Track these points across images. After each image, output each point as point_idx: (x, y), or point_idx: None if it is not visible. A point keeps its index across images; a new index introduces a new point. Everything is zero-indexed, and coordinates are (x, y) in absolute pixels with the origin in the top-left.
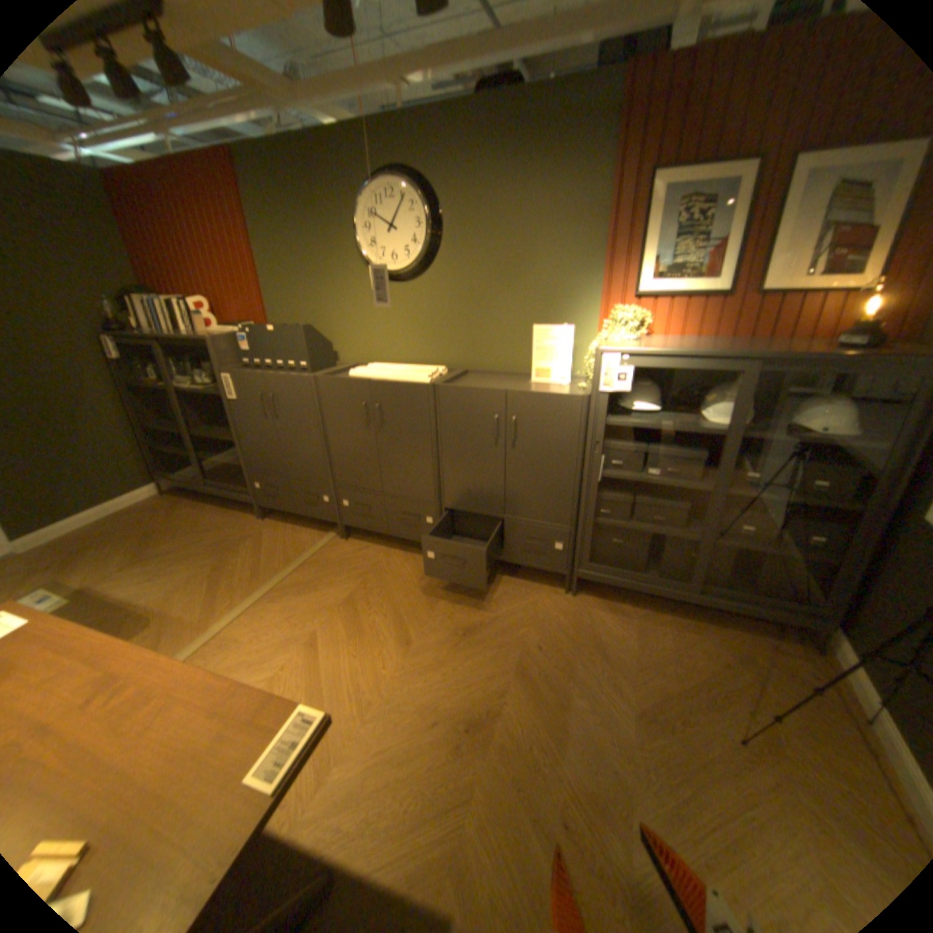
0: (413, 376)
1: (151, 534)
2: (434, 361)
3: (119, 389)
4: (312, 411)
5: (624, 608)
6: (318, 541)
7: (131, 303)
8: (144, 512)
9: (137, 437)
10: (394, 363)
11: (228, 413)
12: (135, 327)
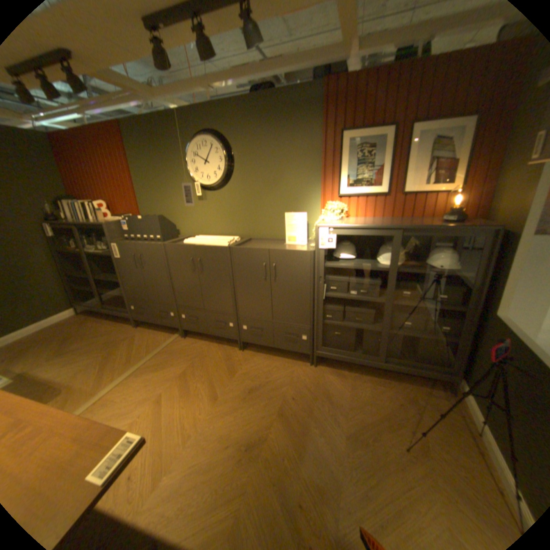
0: (219, 242)
1: (68, 339)
2: (233, 234)
3: (53, 254)
4: (163, 263)
5: (343, 373)
6: (167, 340)
7: (62, 205)
8: (65, 326)
9: (63, 281)
10: (211, 235)
11: (115, 266)
12: (63, 218)
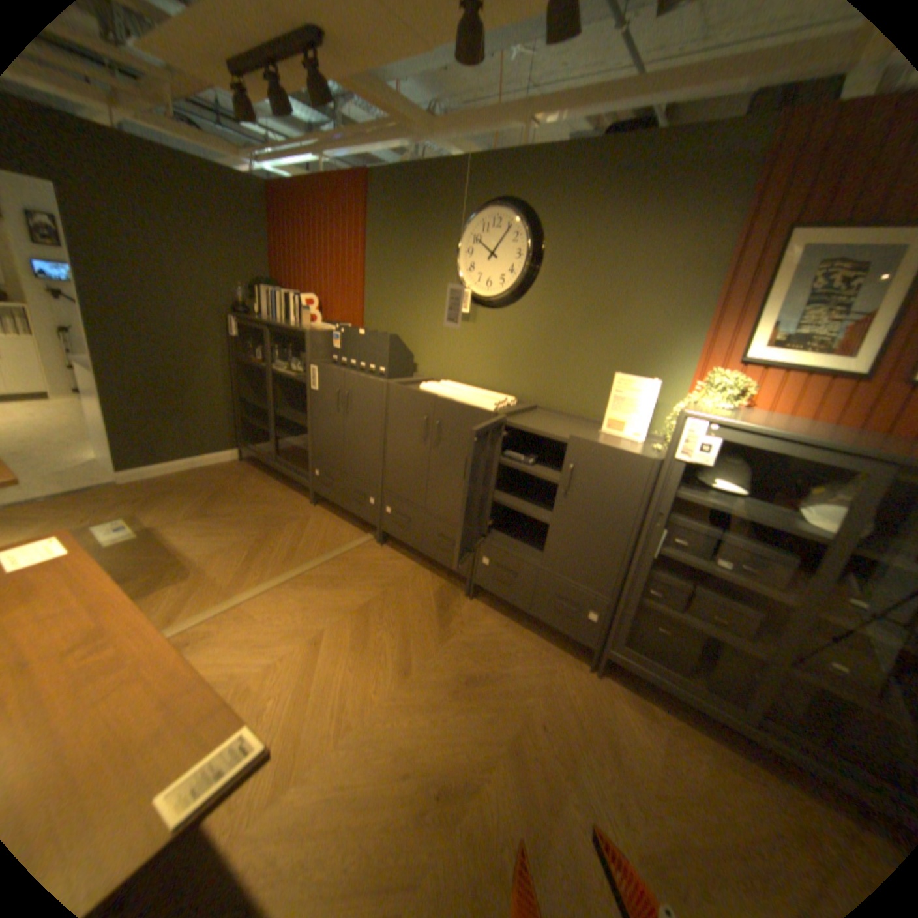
0: (480, 400)
1: (220, 493)
2: (505, 390)
3: (231, 362)
4: (379, 414)
5: (656, 712)
6: (355, 538)
7: (259, 292)
8: (222, 472)
9: (235, 406)
10: (467, 384)
11: (308, 401)
12: (257, 312)
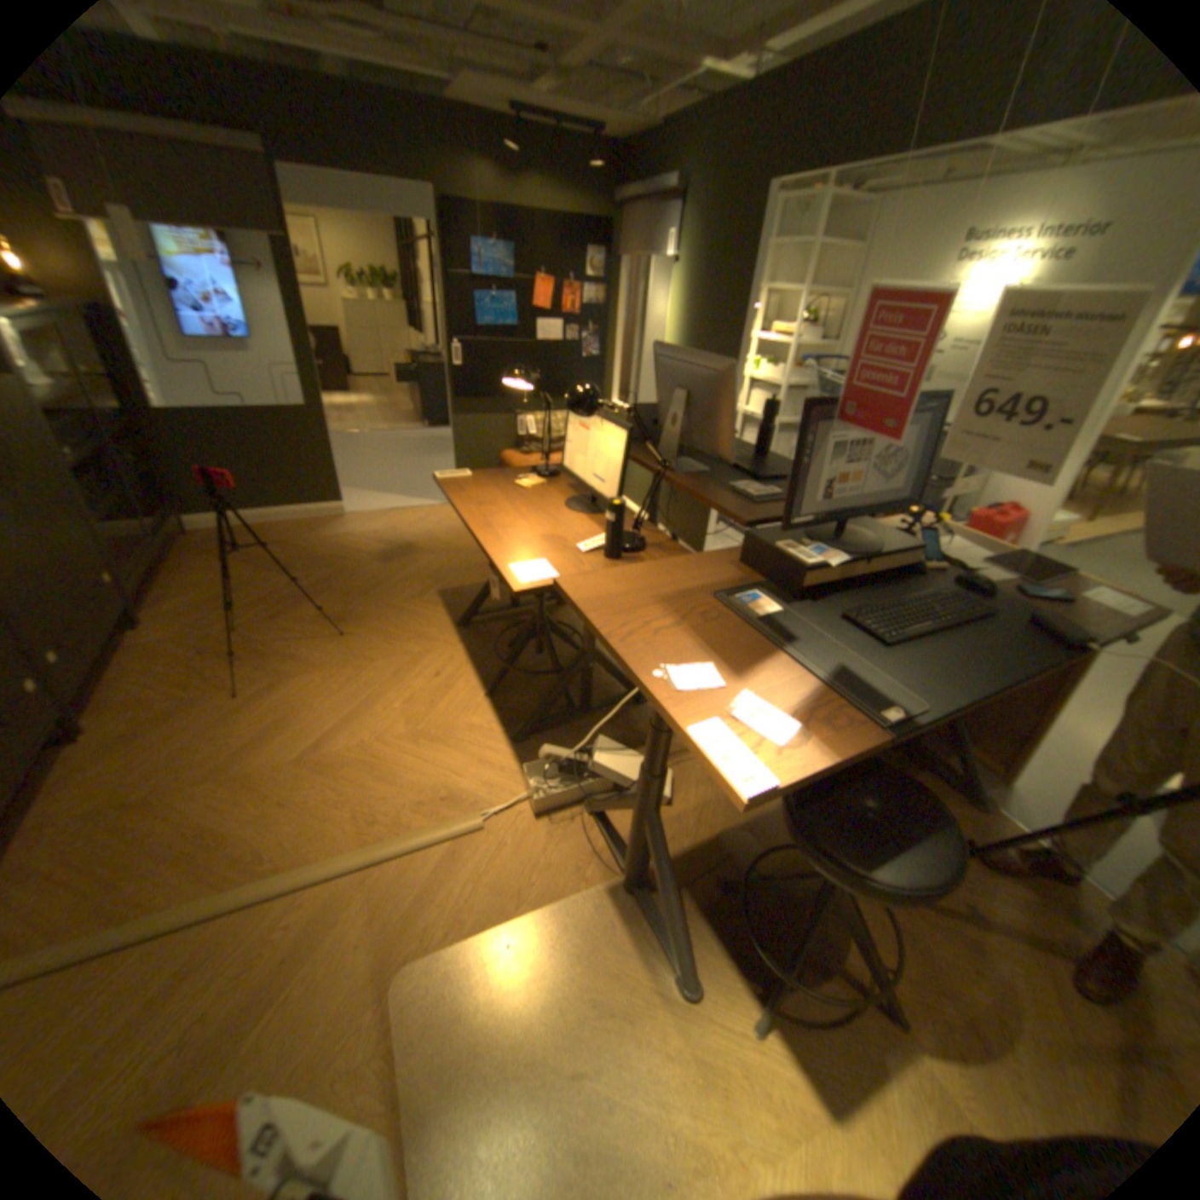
0: None
1: None
2: None
3: None
4: None
5: (150, 599)
6: None
7: None
8: None
9: None
10: None
11: None
12: None
